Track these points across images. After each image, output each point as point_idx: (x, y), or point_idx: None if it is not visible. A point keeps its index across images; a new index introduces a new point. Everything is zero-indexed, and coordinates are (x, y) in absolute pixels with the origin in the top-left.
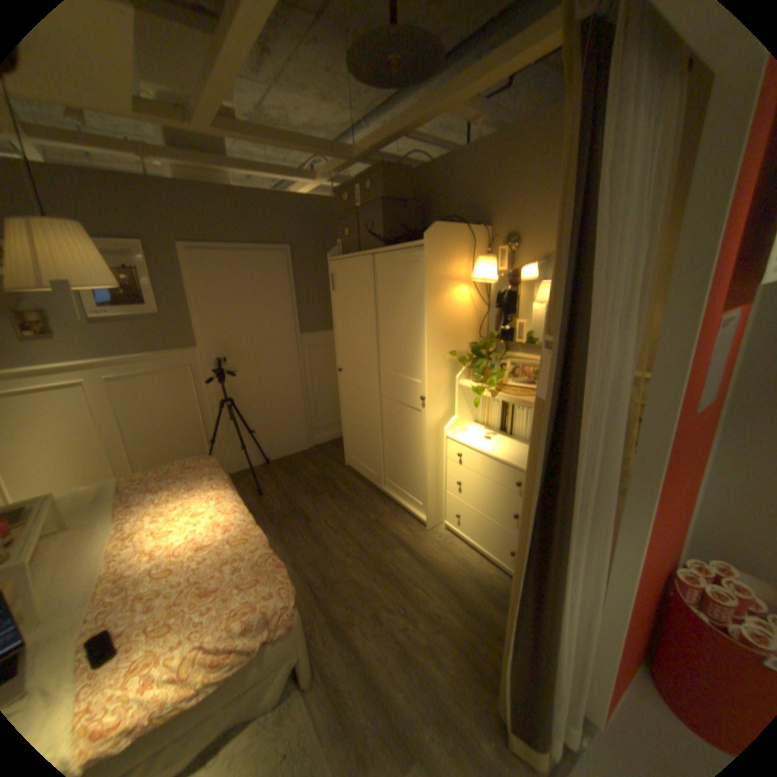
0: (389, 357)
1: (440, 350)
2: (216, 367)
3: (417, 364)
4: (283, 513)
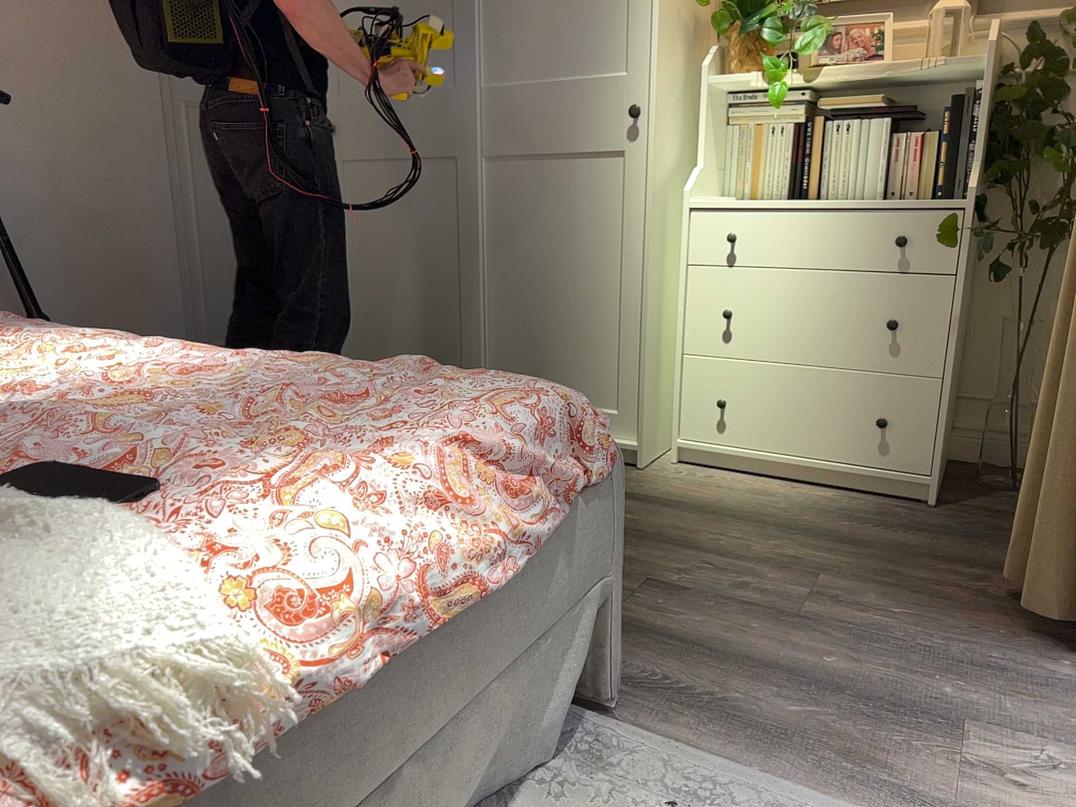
0: (515, 43)
1: None
2: None
3: (616, 32)
4: None
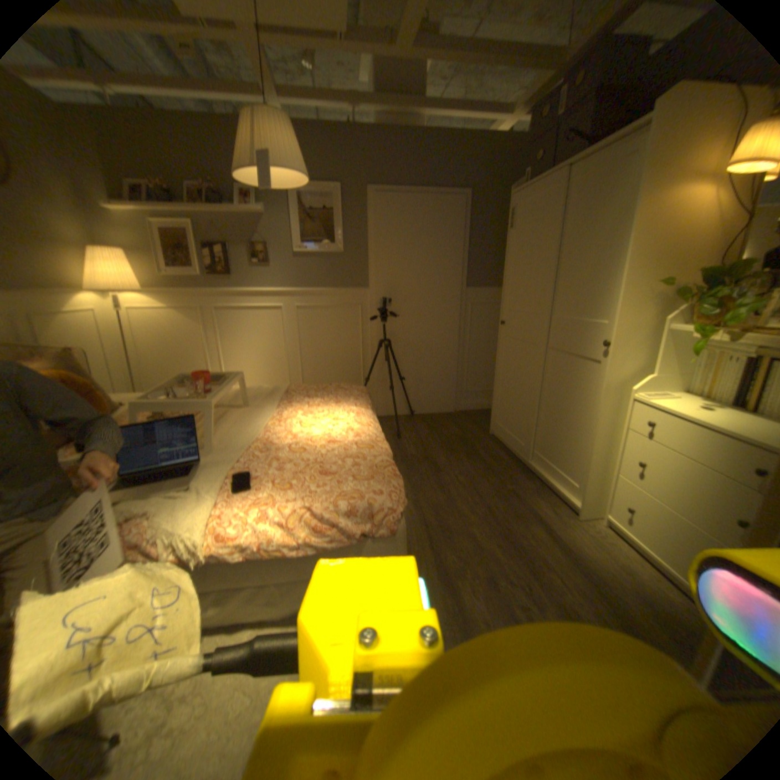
0: (568, 297)
1: (649, 277)
2: (382, 310)
3: (608, 299)
4: (416, 458)
